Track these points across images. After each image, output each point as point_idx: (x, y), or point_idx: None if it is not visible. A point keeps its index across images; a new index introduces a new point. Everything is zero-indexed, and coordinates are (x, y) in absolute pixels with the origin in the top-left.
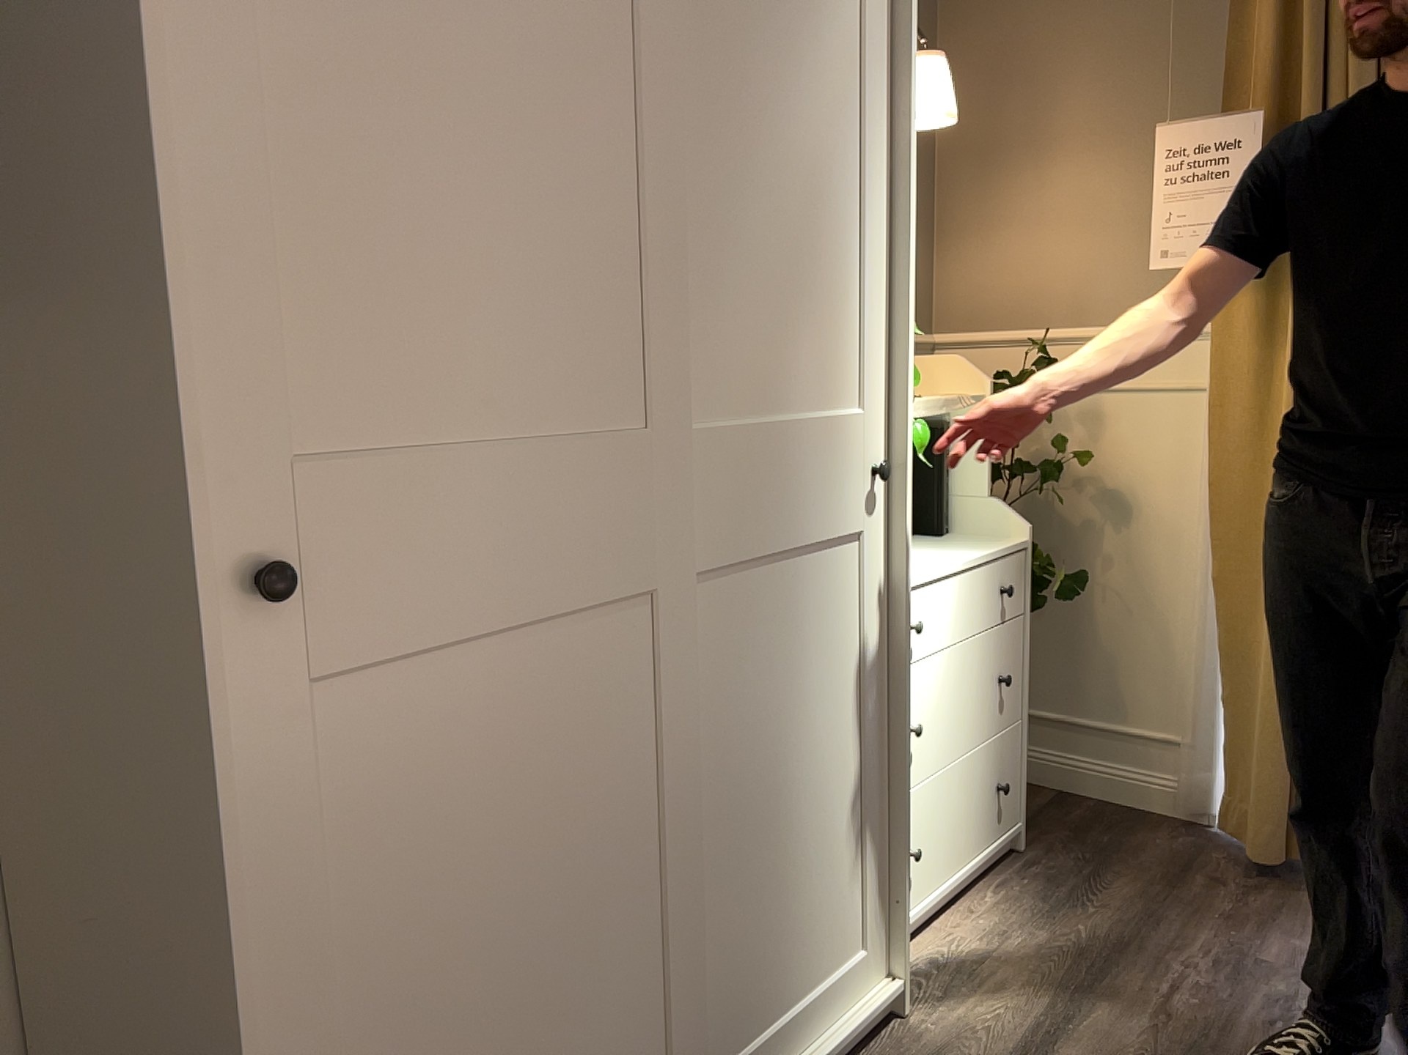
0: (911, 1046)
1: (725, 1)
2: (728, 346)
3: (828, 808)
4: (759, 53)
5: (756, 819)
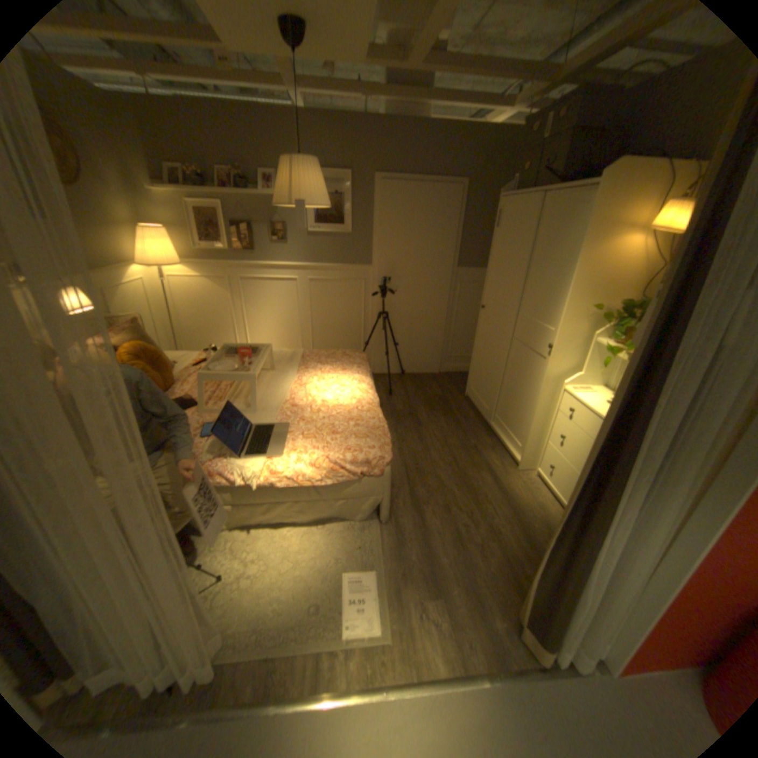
0: (503, 462)
1: (547, 232)
2: (530, 301)
3: (523, 408)
4: (552, 241)
5: (512, 390)
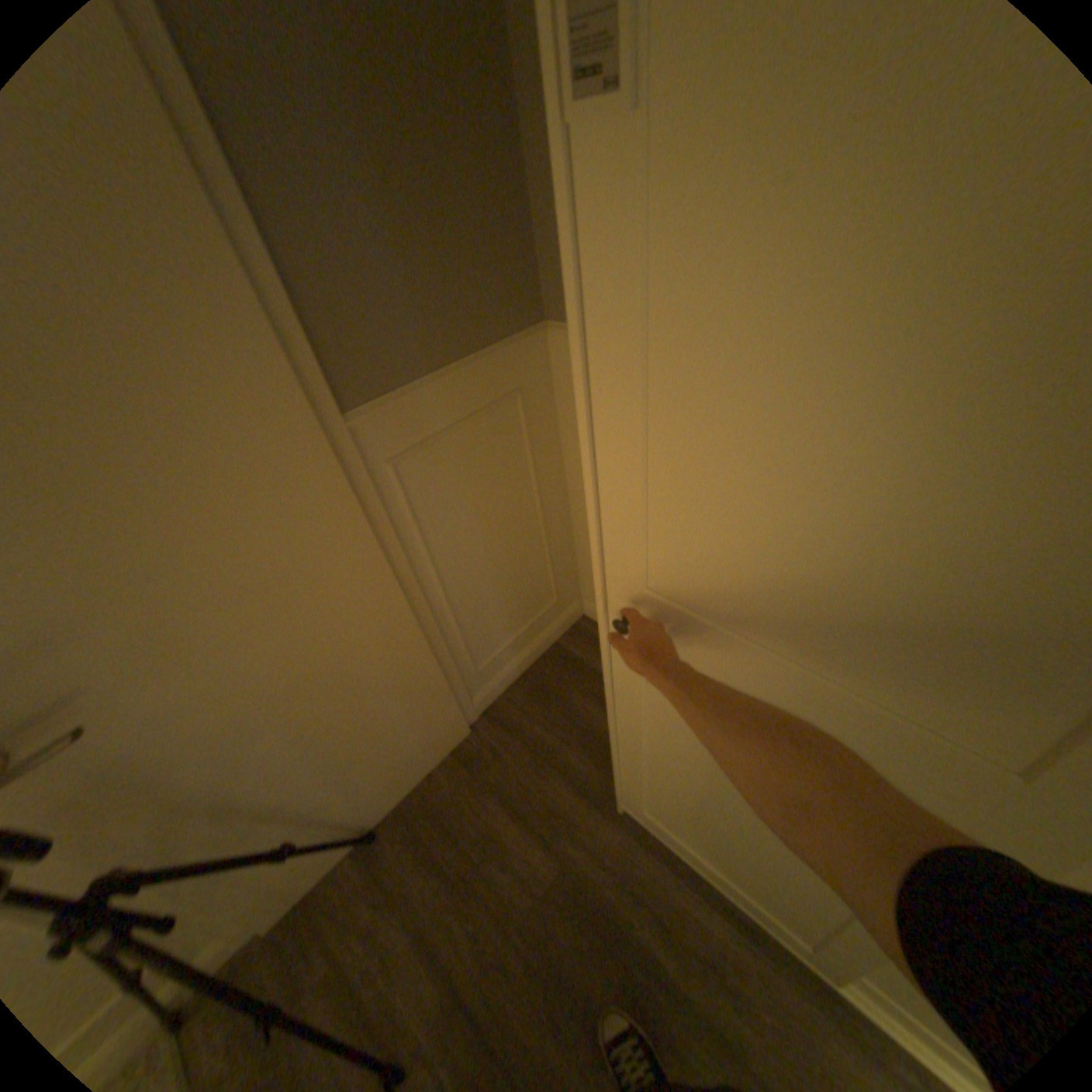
0: None
1: None
2: None
3: None
4: None
5: None
